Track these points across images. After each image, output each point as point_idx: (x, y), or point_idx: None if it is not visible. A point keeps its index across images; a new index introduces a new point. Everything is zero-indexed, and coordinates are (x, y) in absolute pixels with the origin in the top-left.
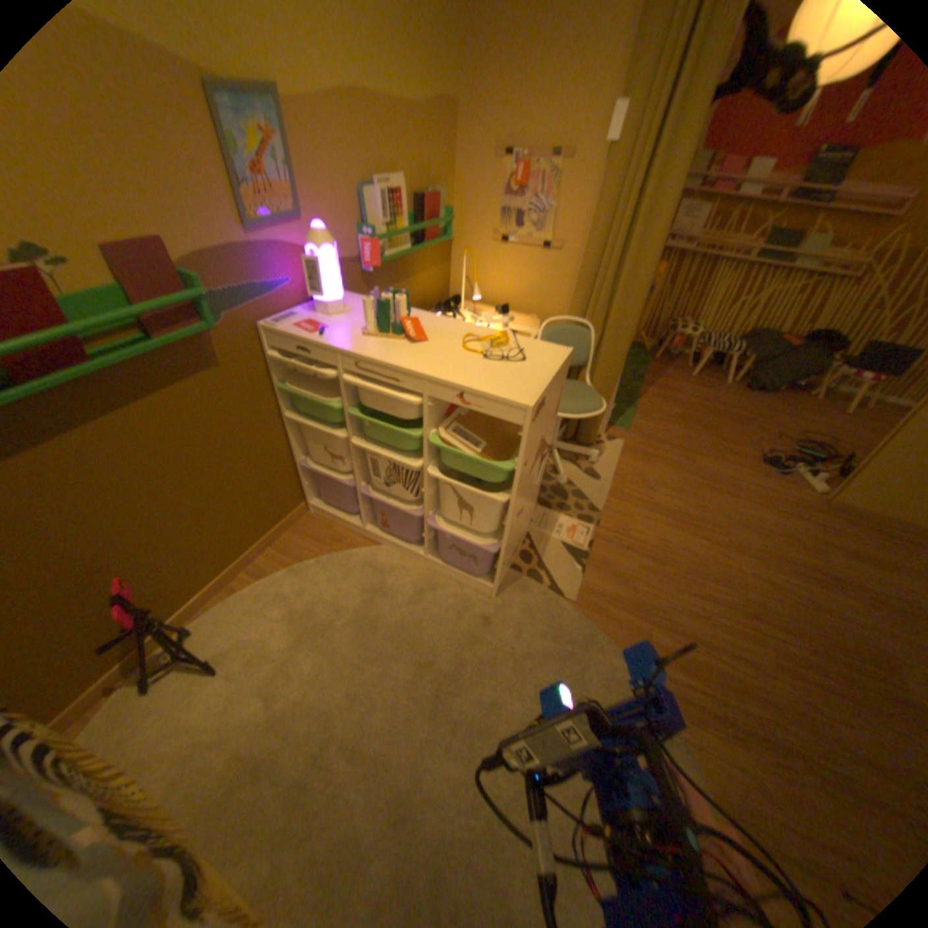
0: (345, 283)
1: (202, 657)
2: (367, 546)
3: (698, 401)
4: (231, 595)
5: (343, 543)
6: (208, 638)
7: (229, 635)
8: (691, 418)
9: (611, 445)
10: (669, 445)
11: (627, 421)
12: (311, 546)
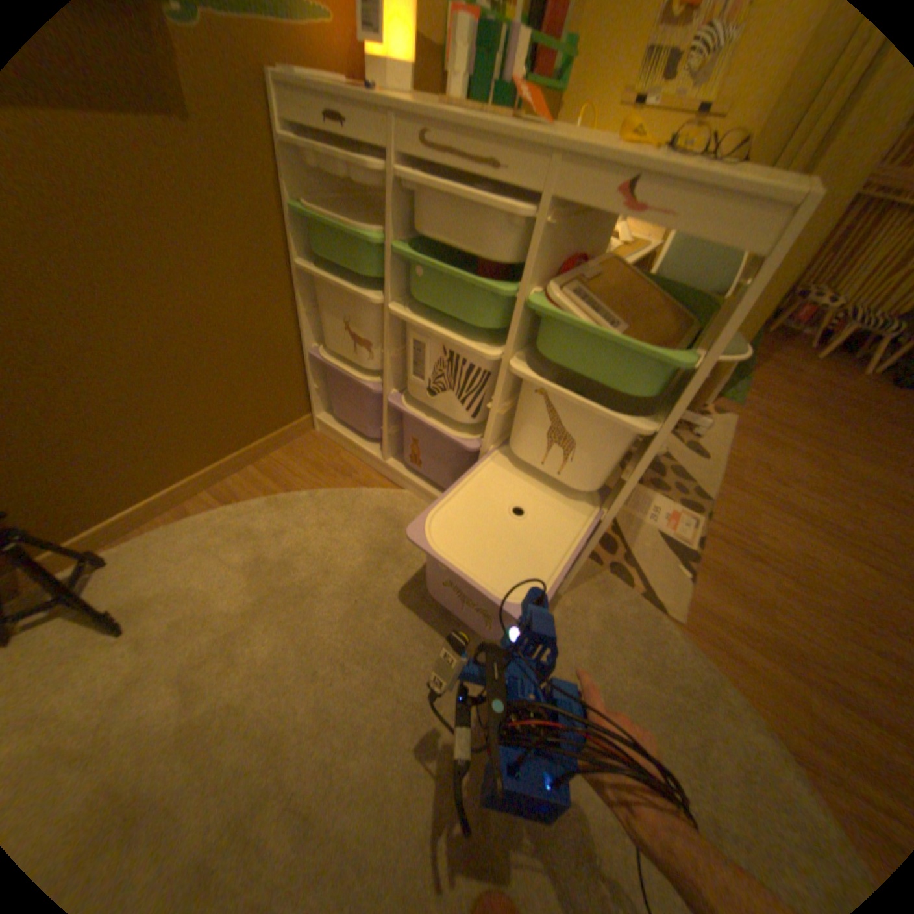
0: (417, 81)
1: (110, 603)
2: (385, 486)
3: (832, 387)
4: (181, 518)
5: (353, 477)
6: (128, 574)
7: (160, 576)
8: (824, 405)
9: (723, 419)
10: (800, 432)
11: (742, 394)
12: (308, 473)
